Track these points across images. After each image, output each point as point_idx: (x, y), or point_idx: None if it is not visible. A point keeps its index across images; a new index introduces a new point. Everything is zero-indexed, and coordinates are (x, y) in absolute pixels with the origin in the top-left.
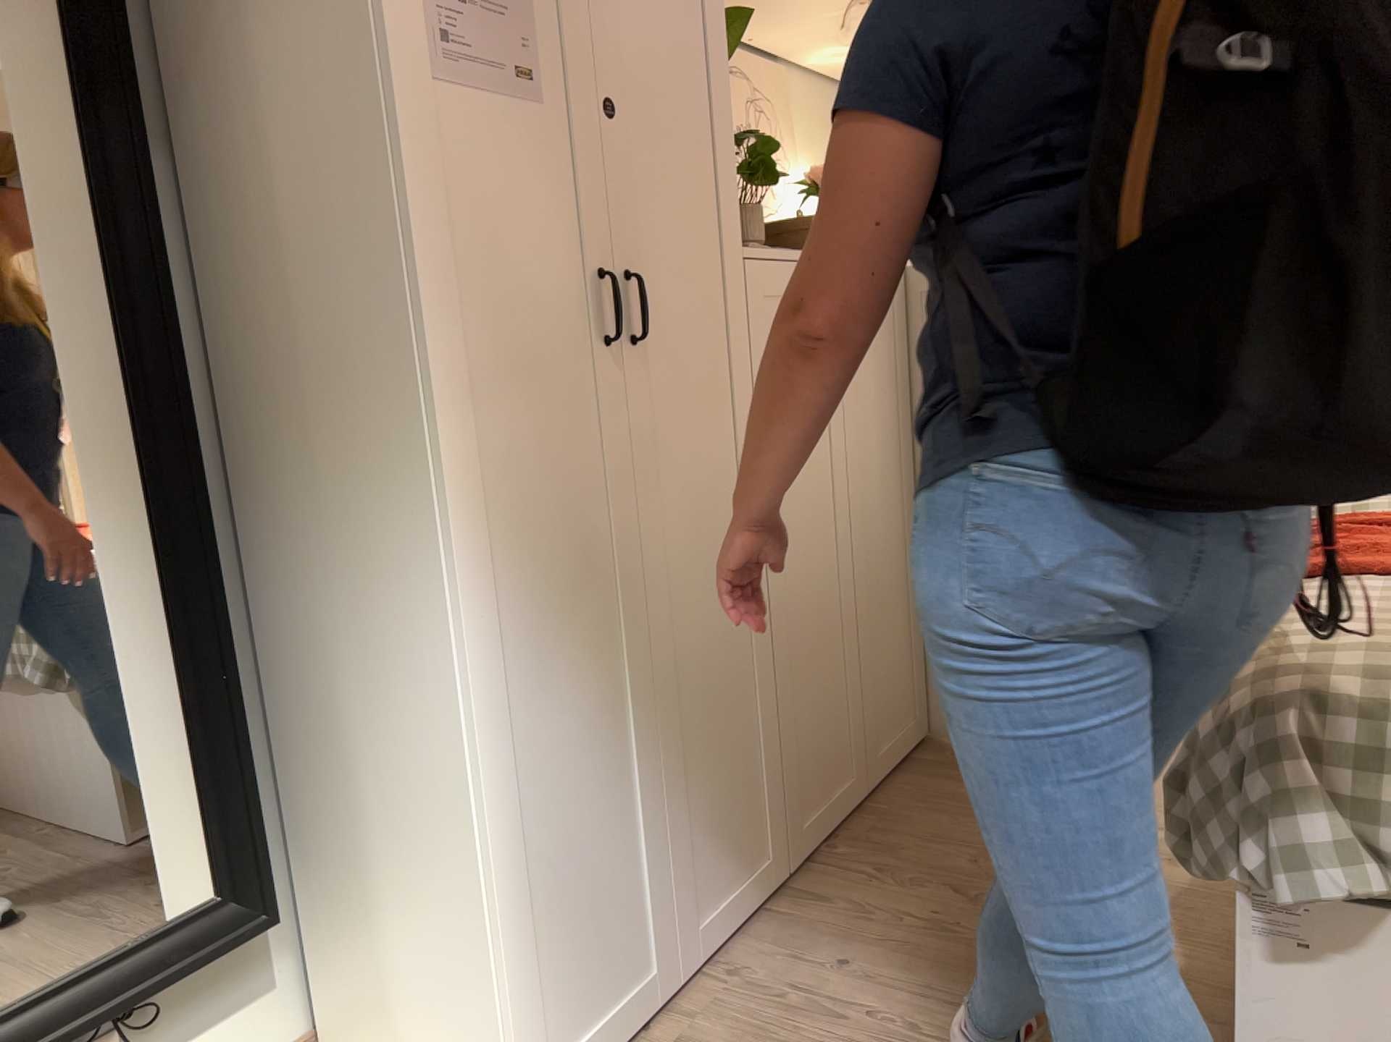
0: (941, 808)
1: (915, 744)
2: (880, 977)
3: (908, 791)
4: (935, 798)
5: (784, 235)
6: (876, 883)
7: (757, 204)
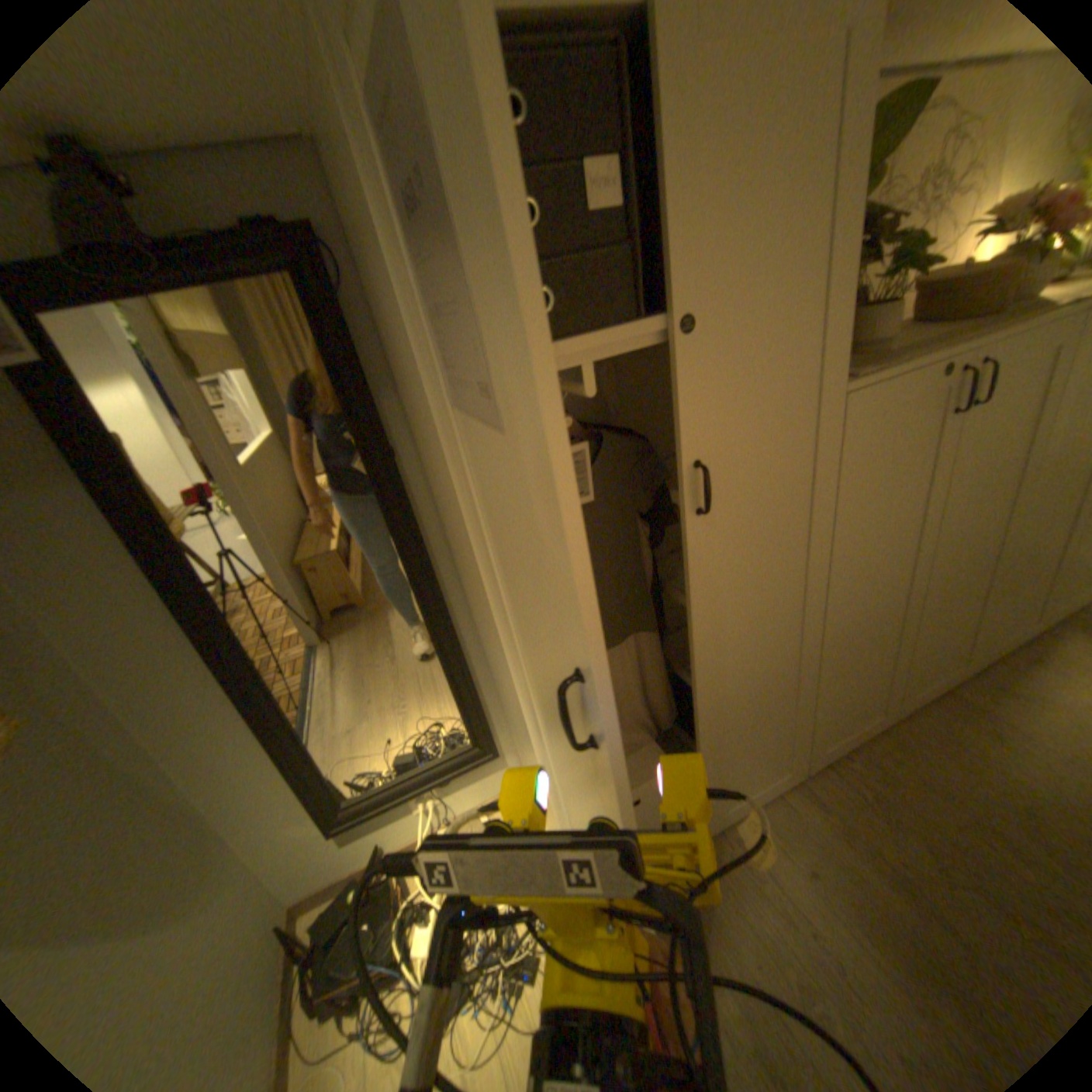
0: (956, 762)
1: (961, 682)
2: (835, 909)
3: (935, 732)
4: (955, 749)
5: (941, 295)
6: (870, 816)
7: (900, 294)
